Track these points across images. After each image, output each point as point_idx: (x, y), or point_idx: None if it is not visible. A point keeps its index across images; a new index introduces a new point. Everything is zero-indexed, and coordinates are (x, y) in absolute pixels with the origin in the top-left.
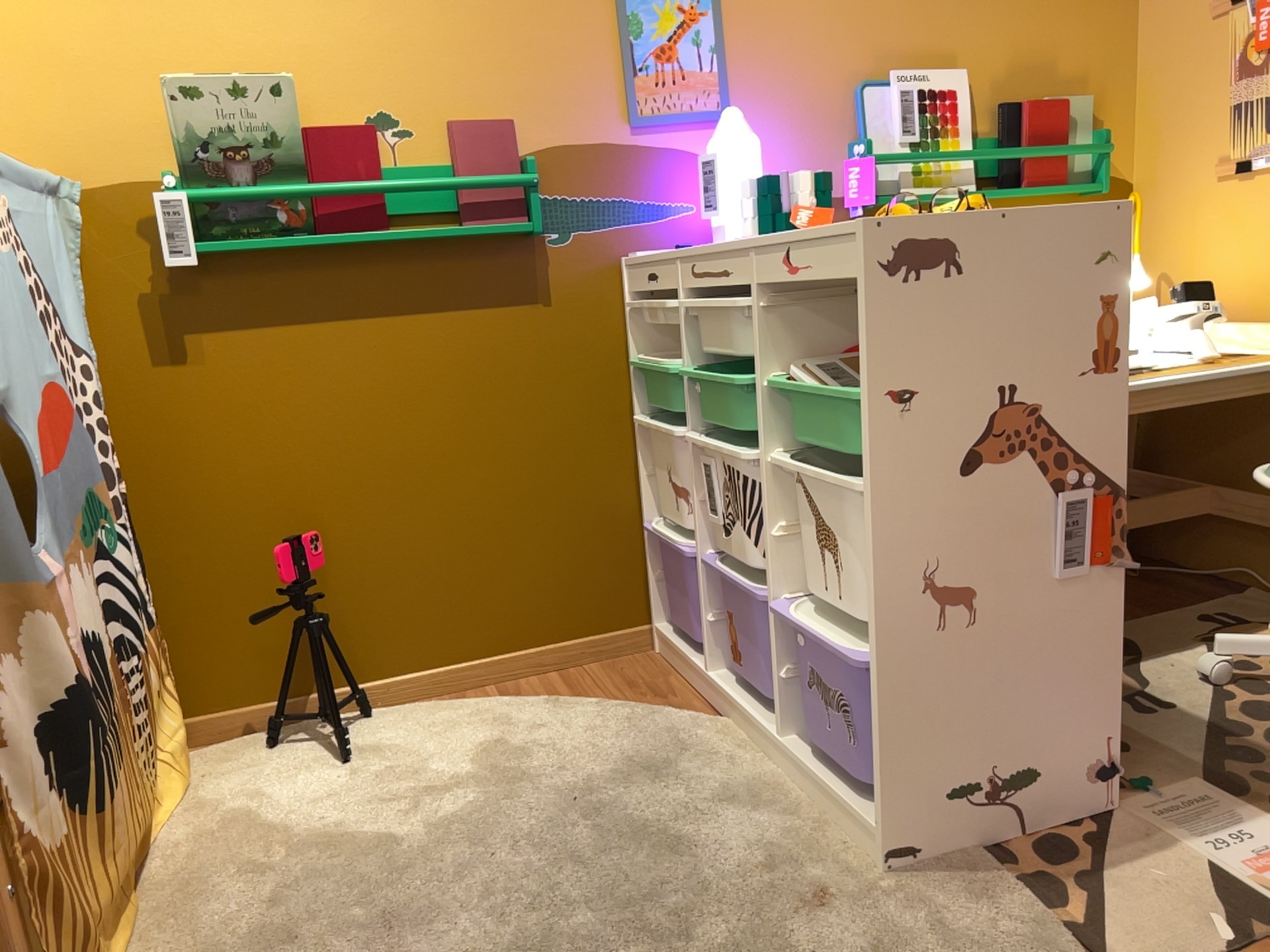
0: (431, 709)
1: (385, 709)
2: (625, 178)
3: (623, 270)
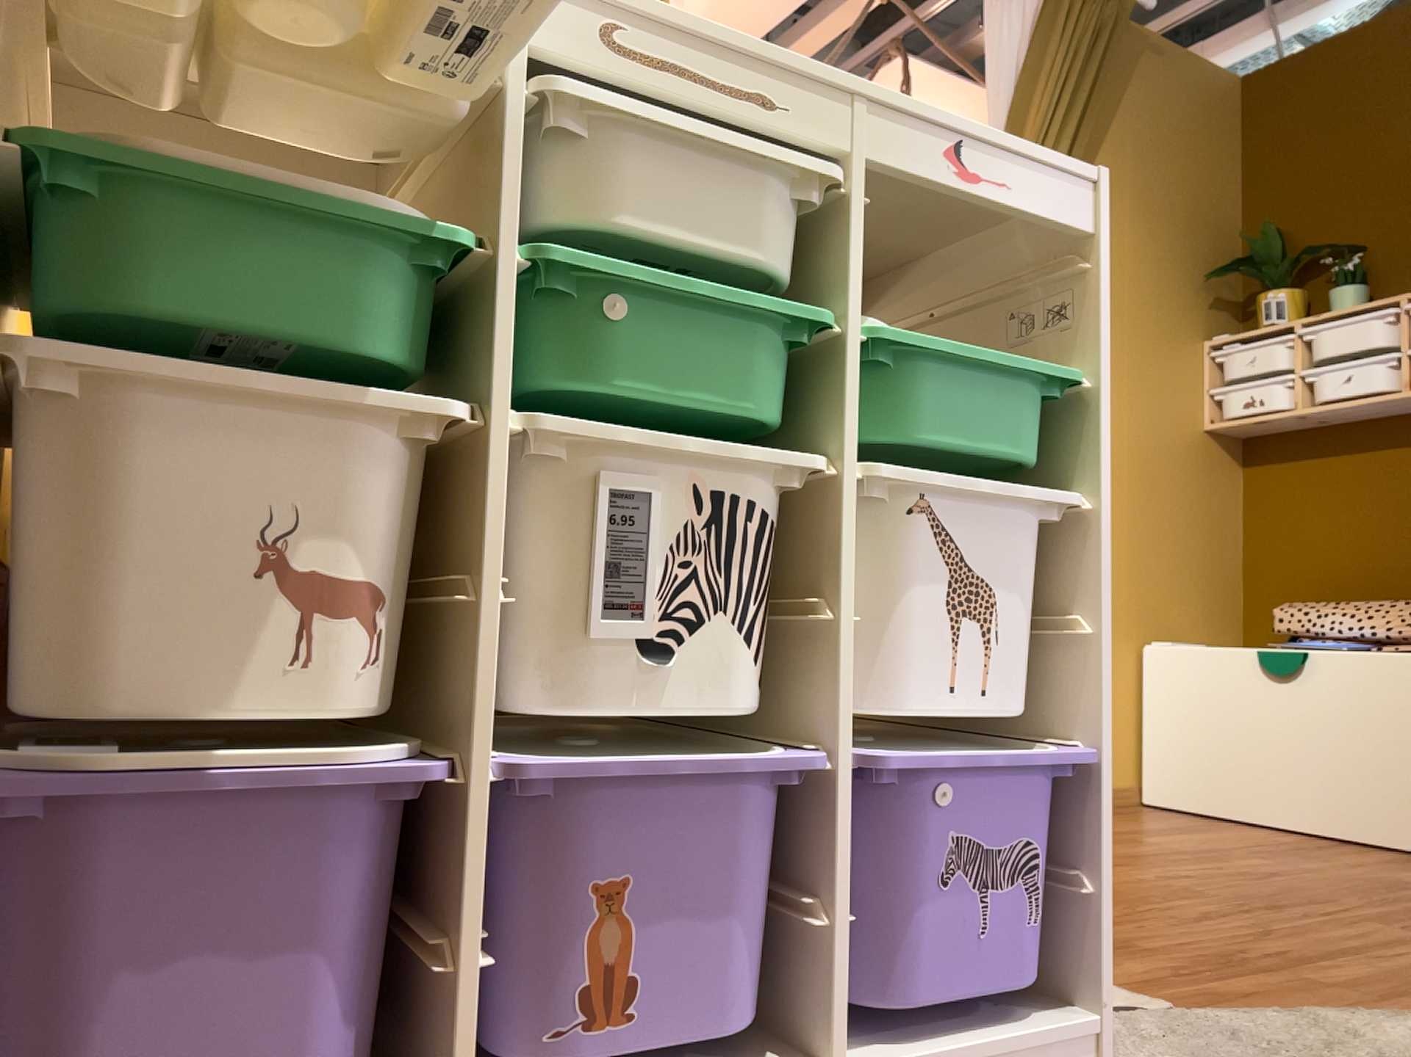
0: None
1: None
2: None
3: None
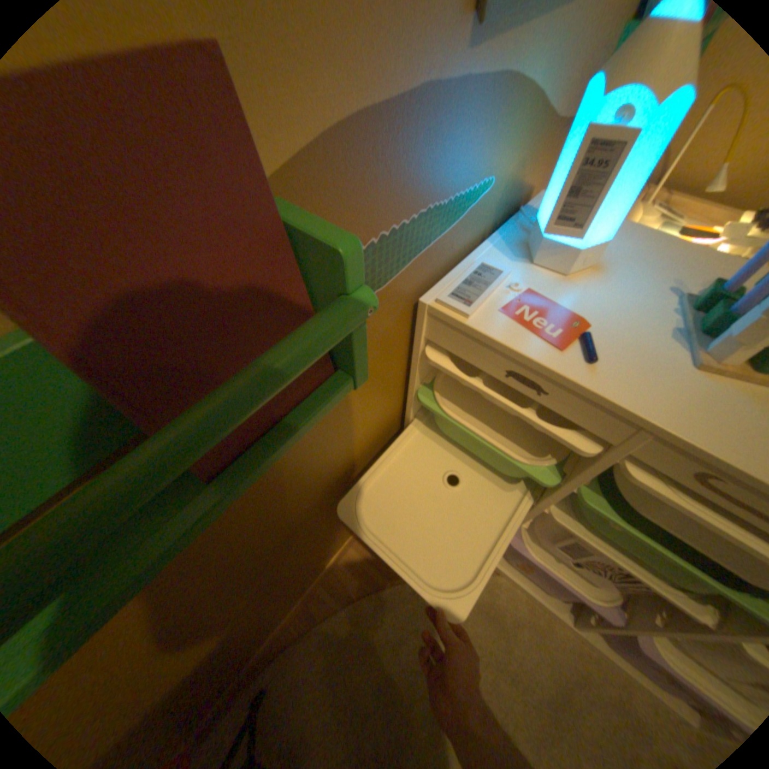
0: (306, 657)
1: (268, 672)
2: (443, 162)
3: (422, 315)
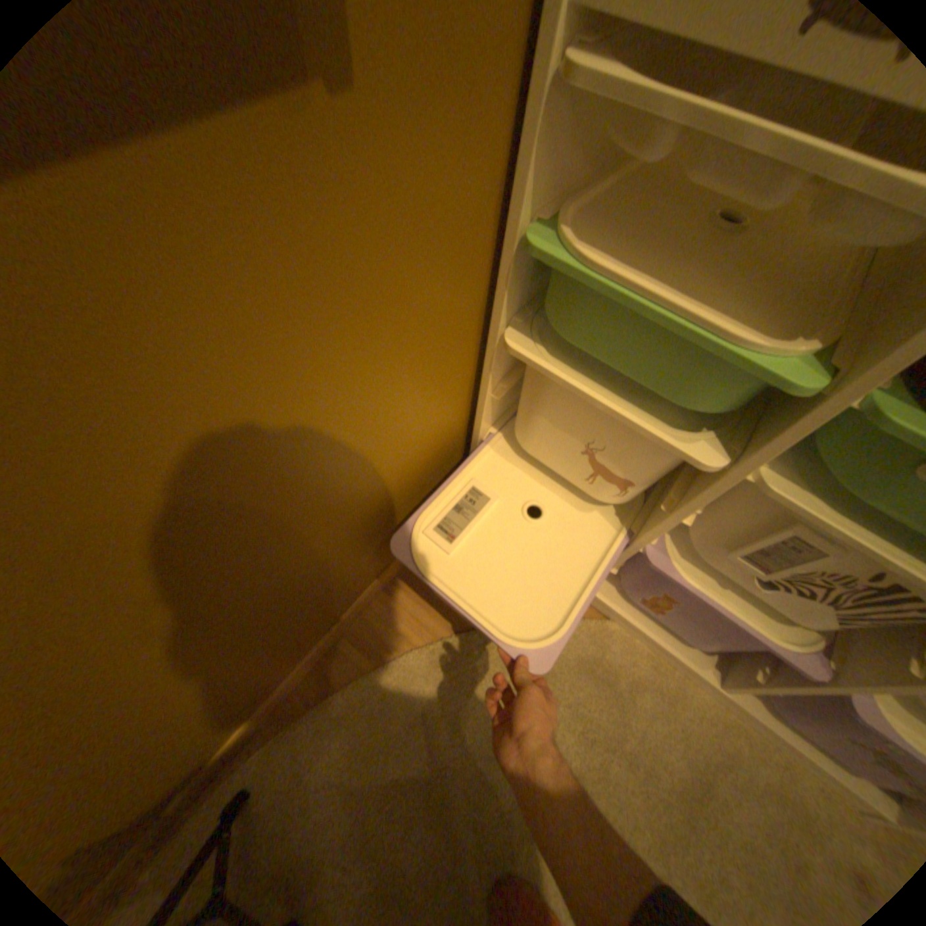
0: (316, 737)
1: (255, 760)
2: None
3: None
